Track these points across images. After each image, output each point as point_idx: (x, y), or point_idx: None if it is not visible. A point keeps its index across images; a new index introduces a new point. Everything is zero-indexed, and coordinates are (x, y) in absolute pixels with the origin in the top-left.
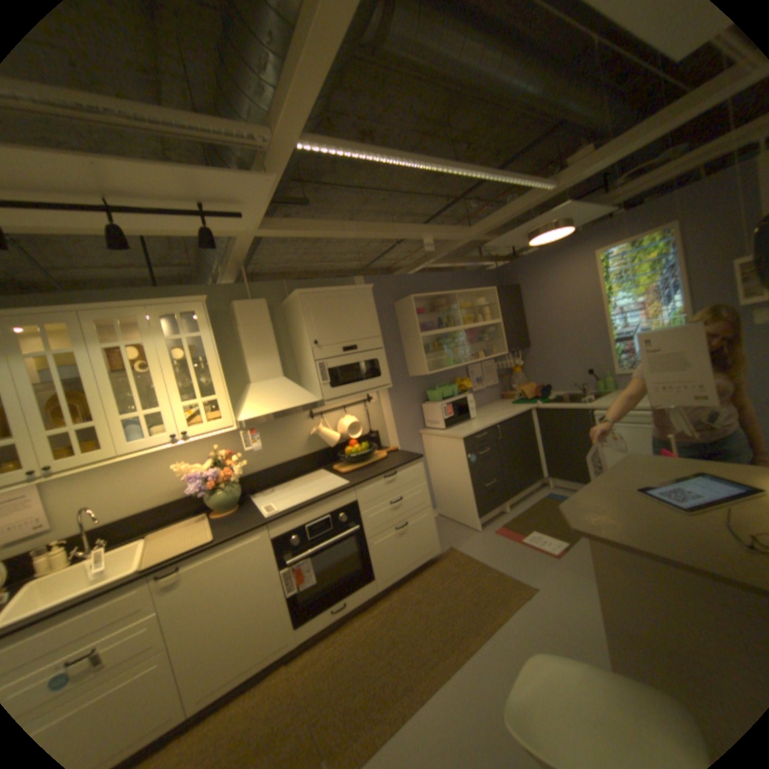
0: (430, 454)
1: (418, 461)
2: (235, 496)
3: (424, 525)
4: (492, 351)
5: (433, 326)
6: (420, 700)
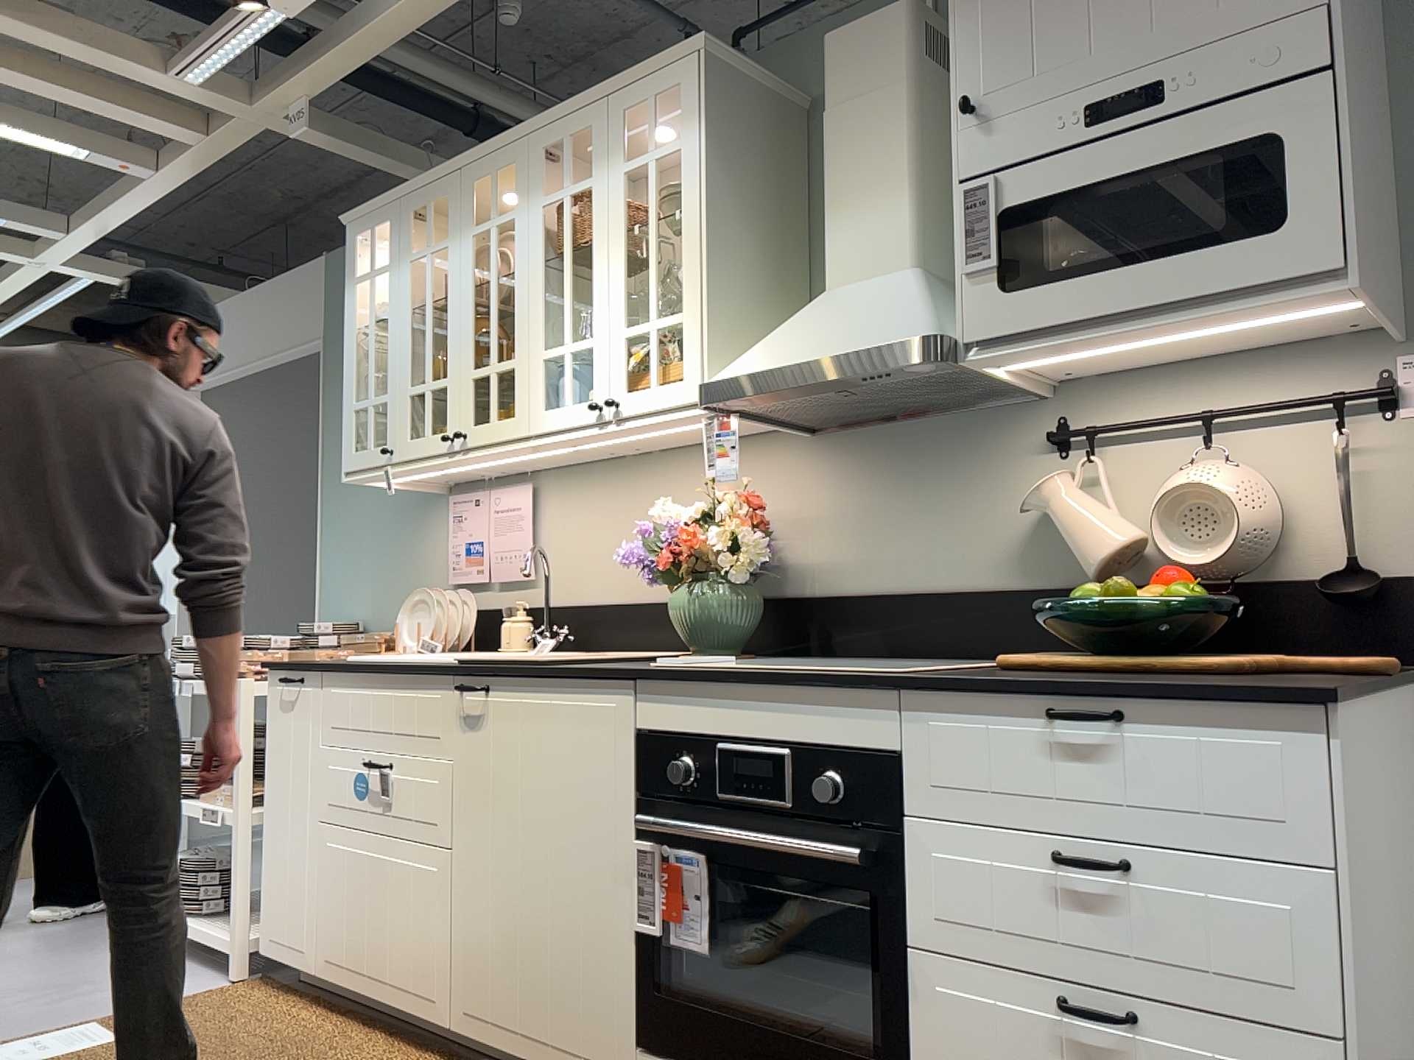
0: None
1: (1298, 719)
2: (739, 627)
3: None
4: None
5: None
6: None
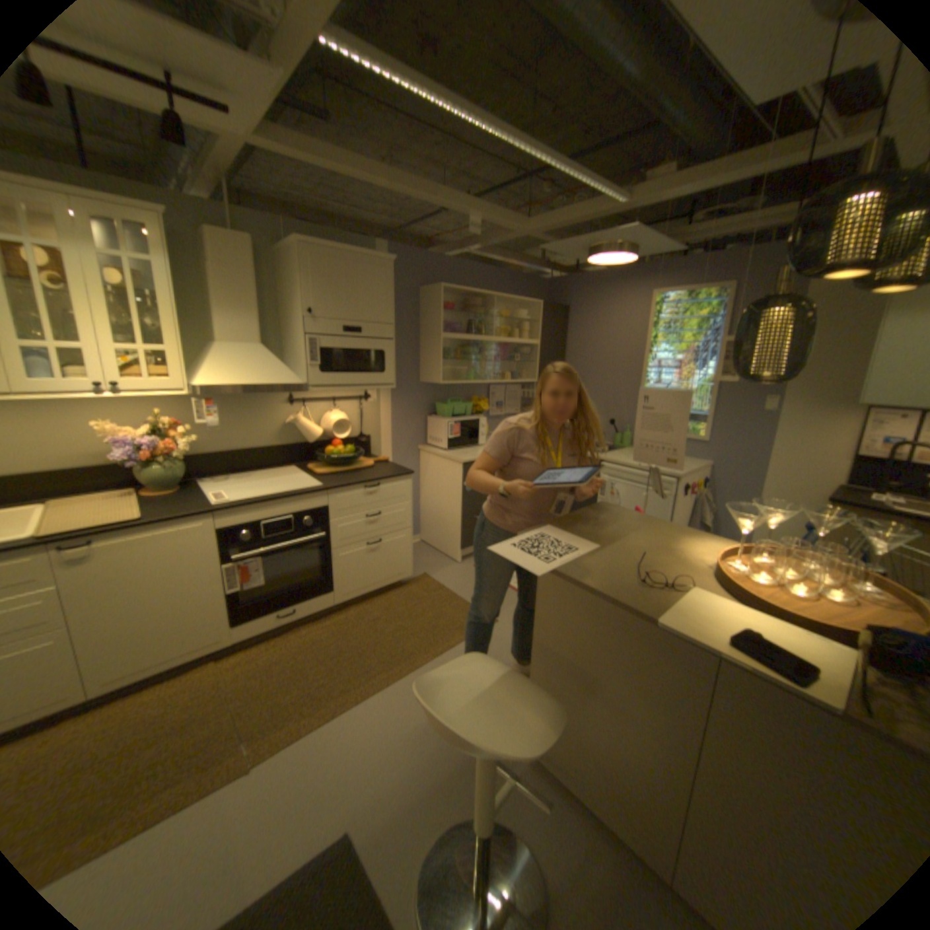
0: (425, 474)
1: (408, 478)
2: (178, 475)
3: (400, 546)
4: (521, 375)
5: (461, 328)
6: (355, 700)
